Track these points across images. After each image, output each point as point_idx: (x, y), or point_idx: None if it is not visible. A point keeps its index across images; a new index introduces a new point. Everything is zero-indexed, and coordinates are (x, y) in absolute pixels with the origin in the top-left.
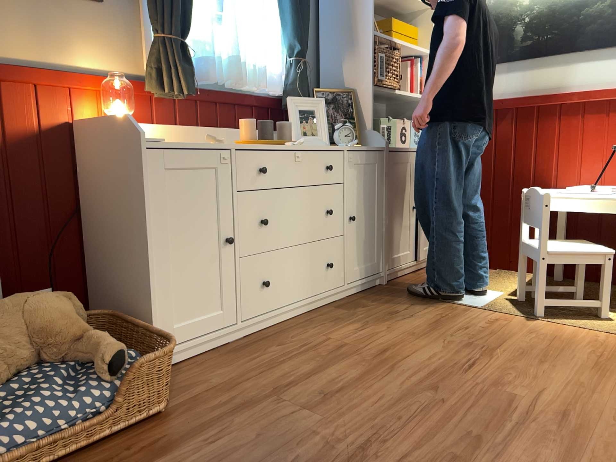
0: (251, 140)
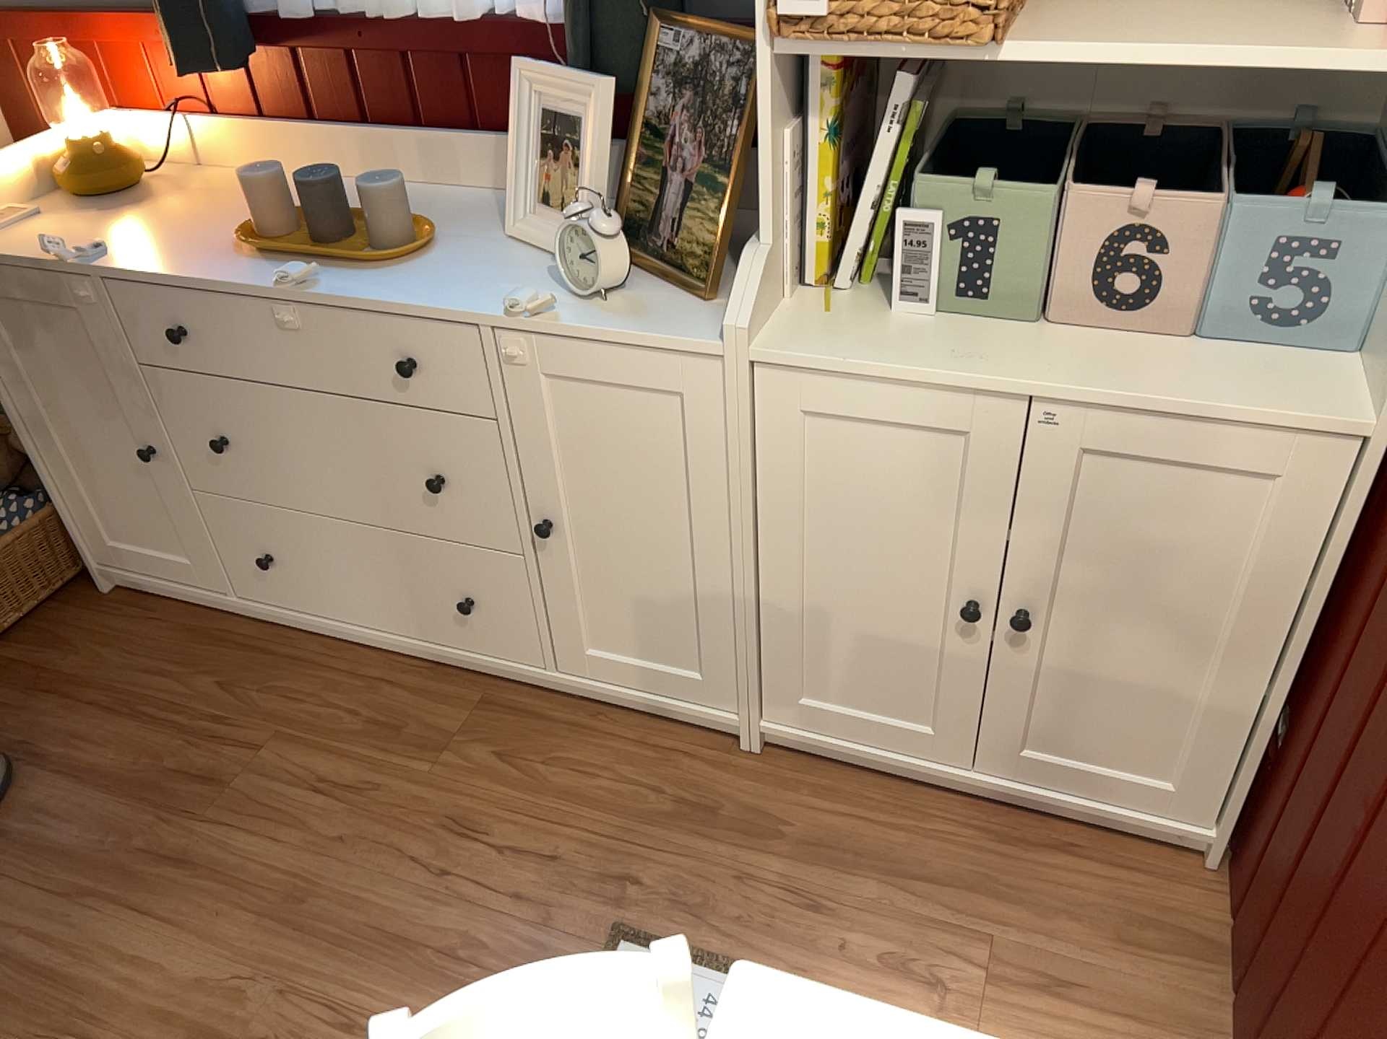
0: (257, 238)
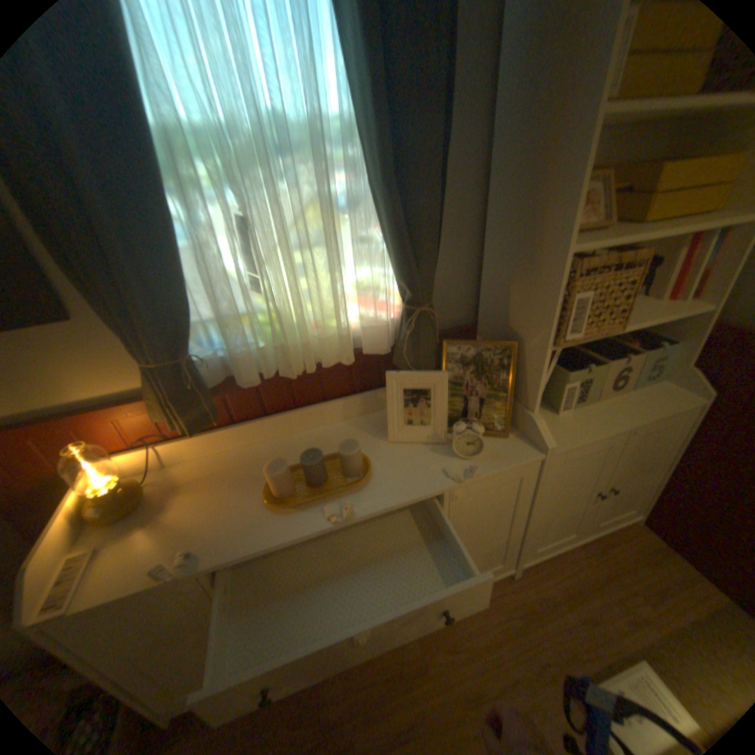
0: (275, 500)
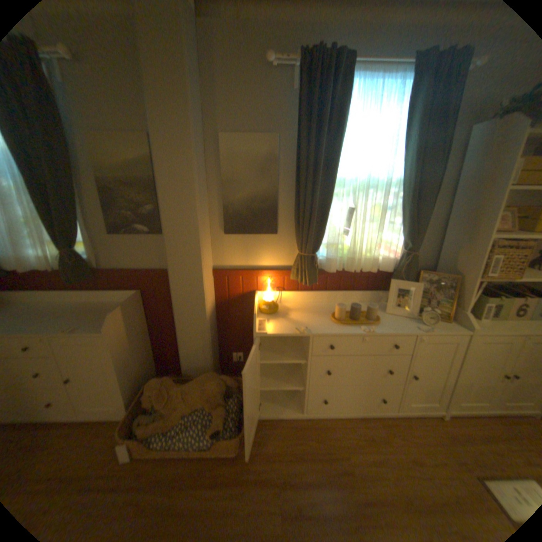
0: (338, 320)
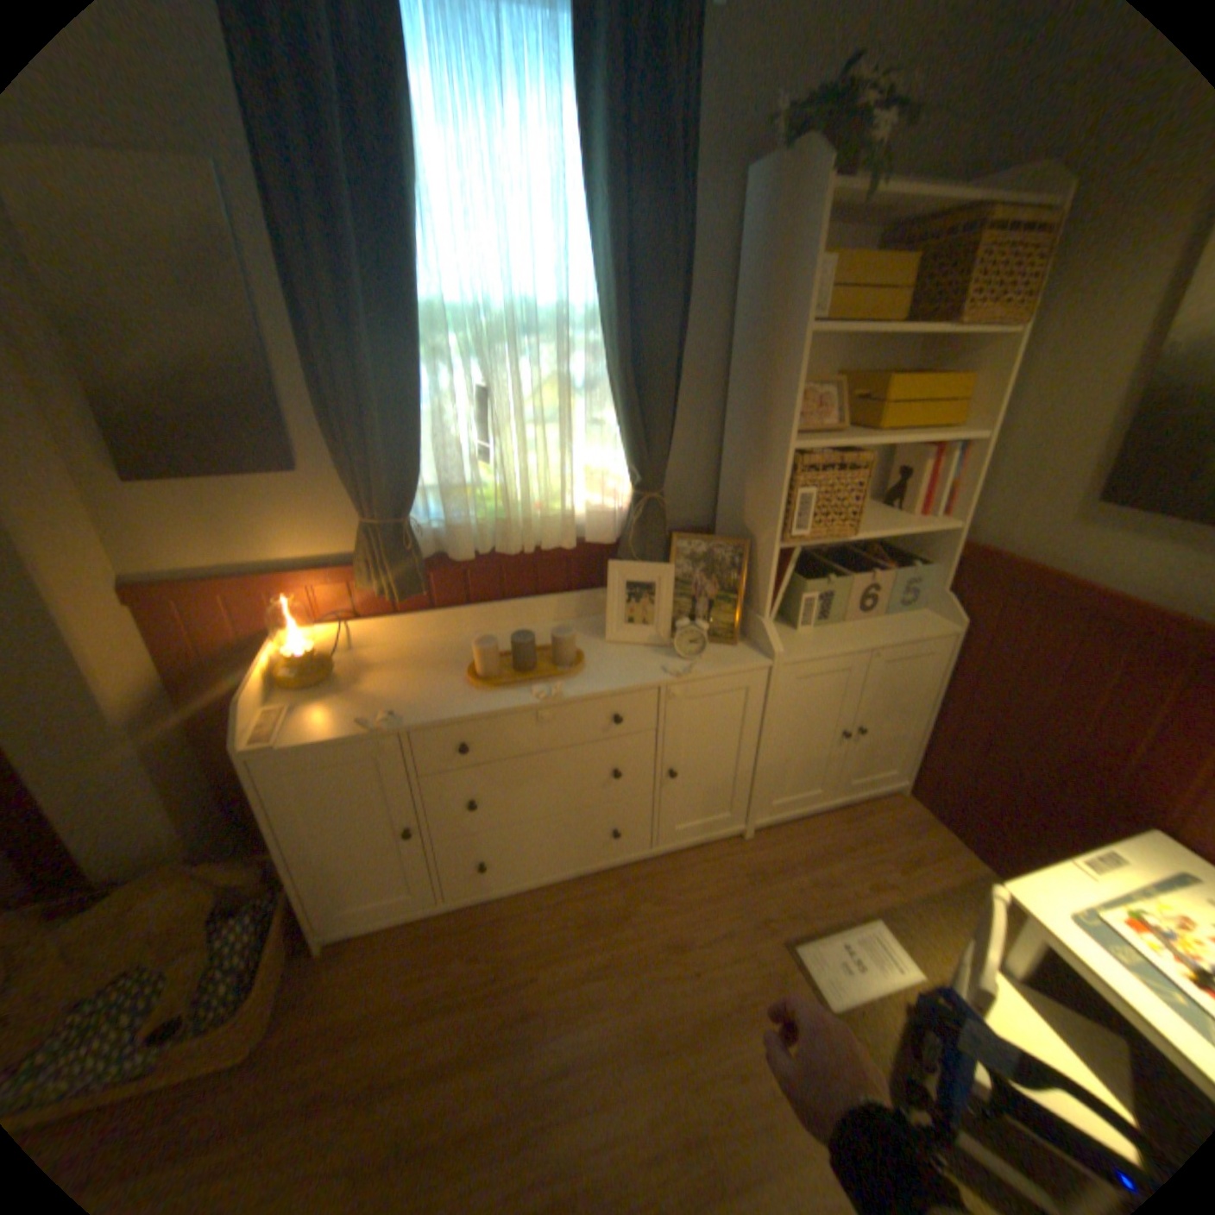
0: (480, 676)
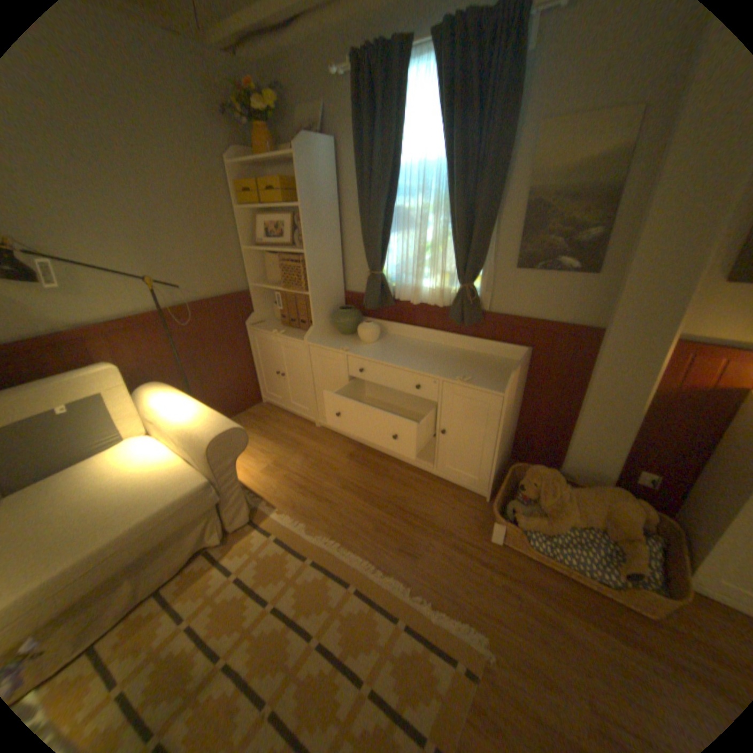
0: None
